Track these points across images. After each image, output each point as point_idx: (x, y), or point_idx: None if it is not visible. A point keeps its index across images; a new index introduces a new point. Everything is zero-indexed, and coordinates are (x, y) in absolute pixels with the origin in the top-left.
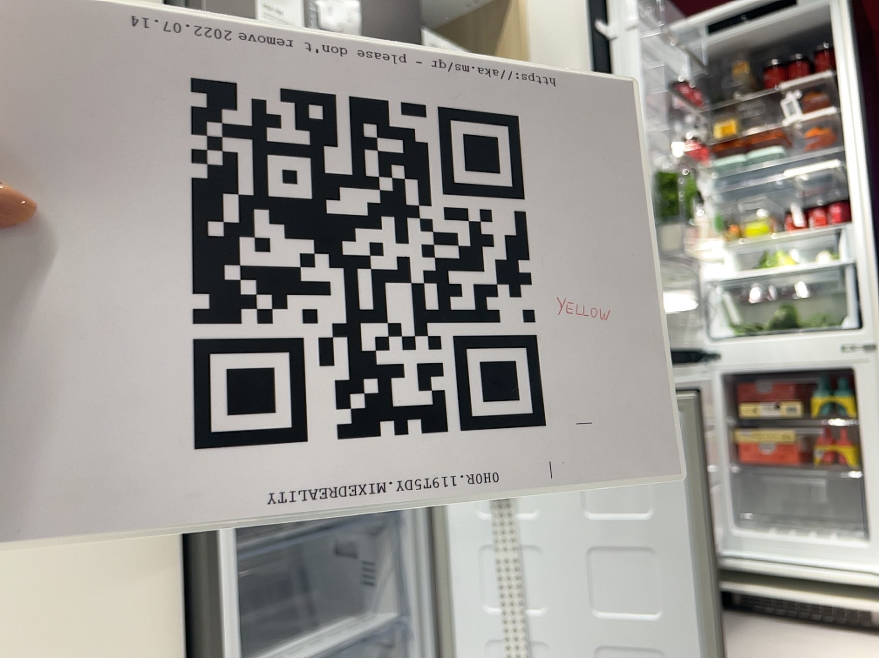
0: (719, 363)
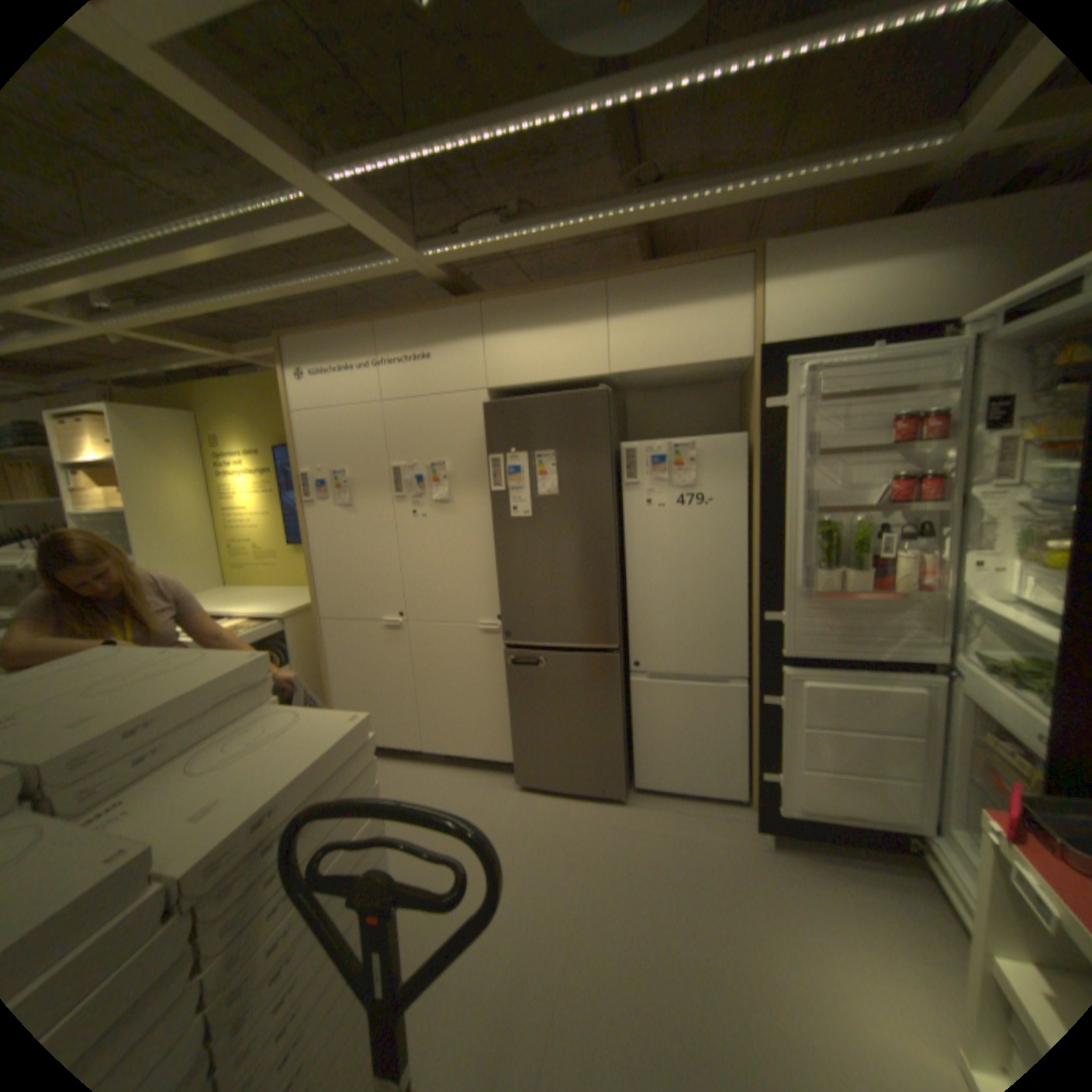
0: (962, 685)
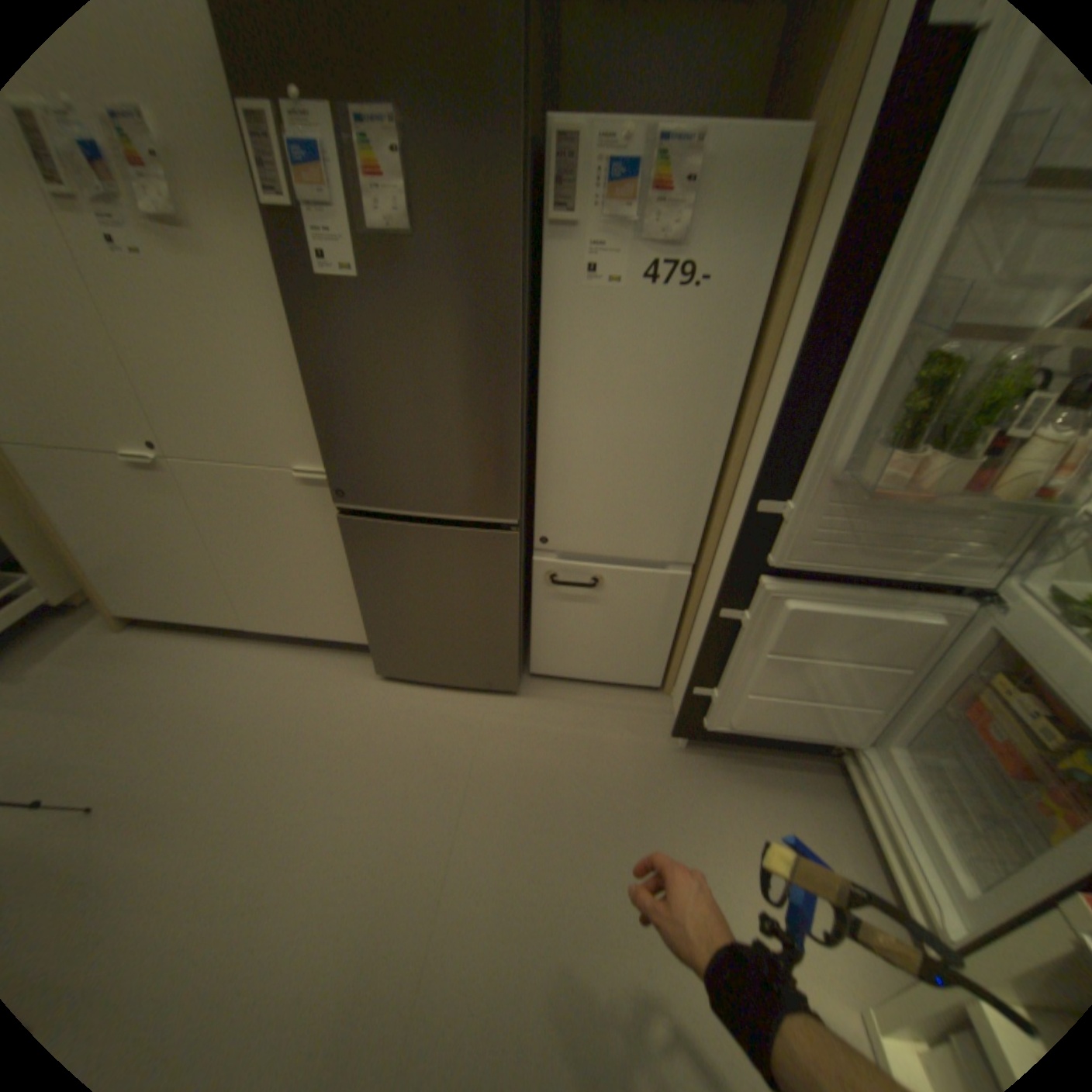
0: (997, 615)
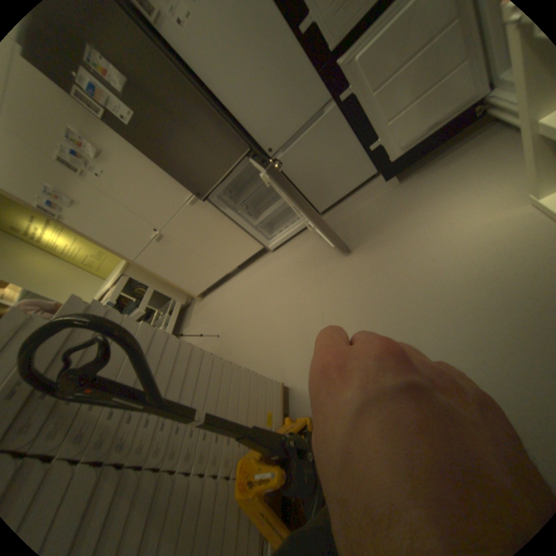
0: None
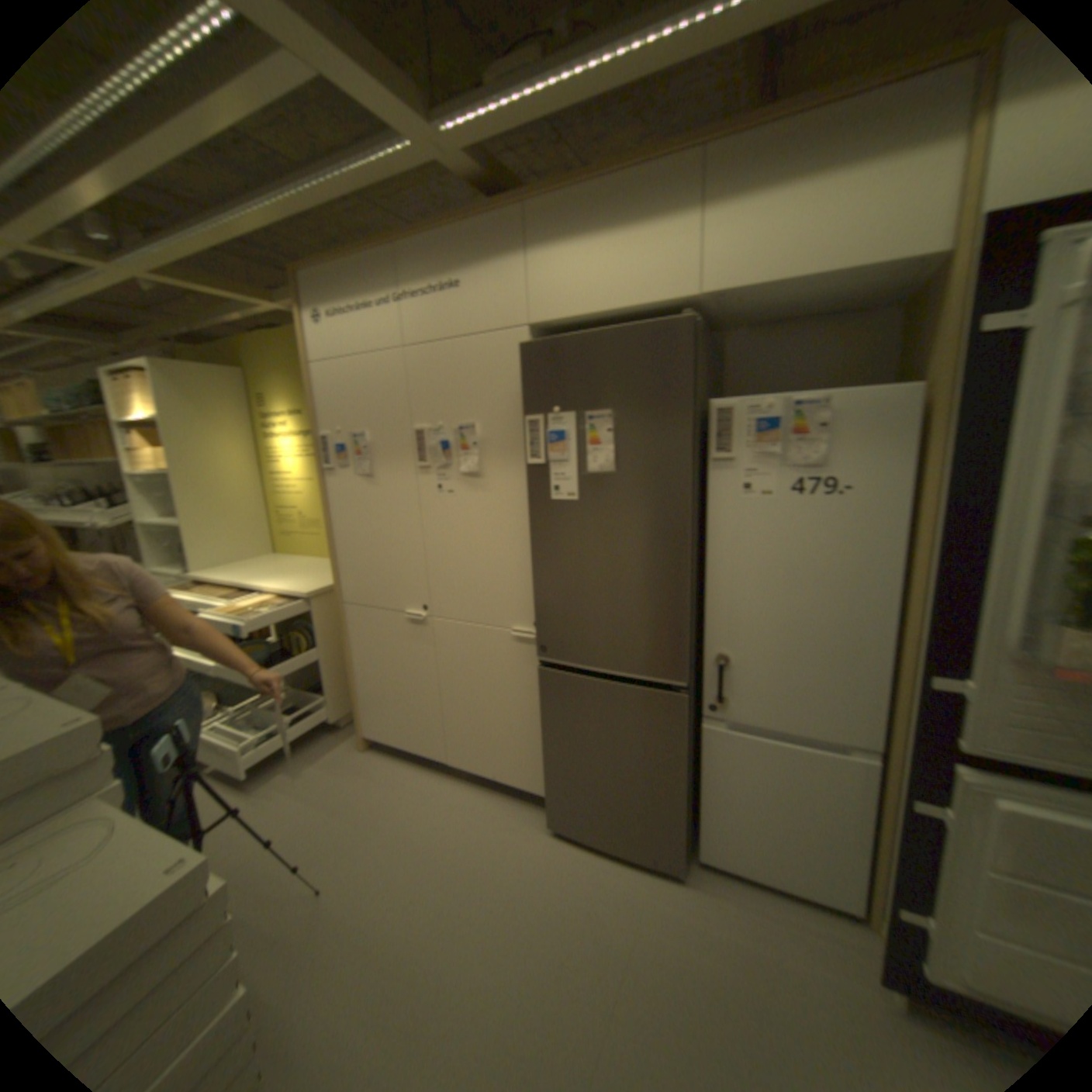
0: None
